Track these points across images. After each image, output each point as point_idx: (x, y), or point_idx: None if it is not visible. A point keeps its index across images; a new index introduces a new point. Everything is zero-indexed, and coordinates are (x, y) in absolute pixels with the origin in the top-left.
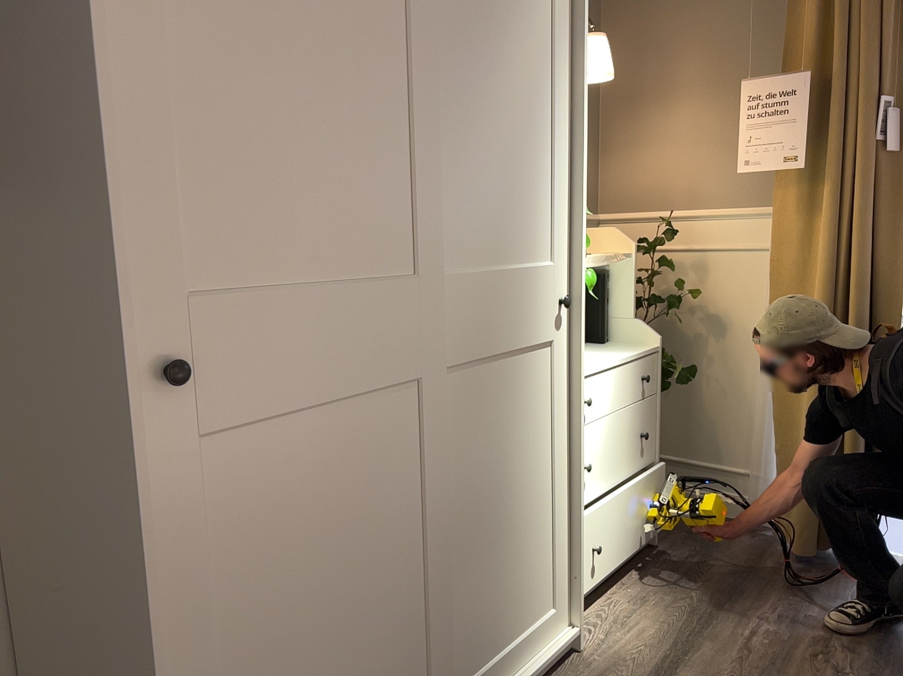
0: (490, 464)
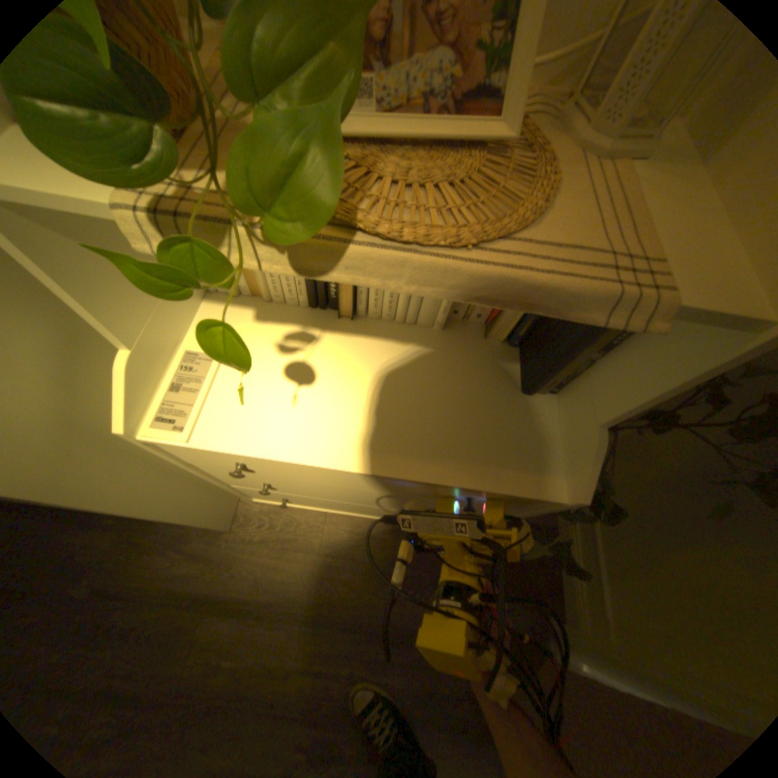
0: None
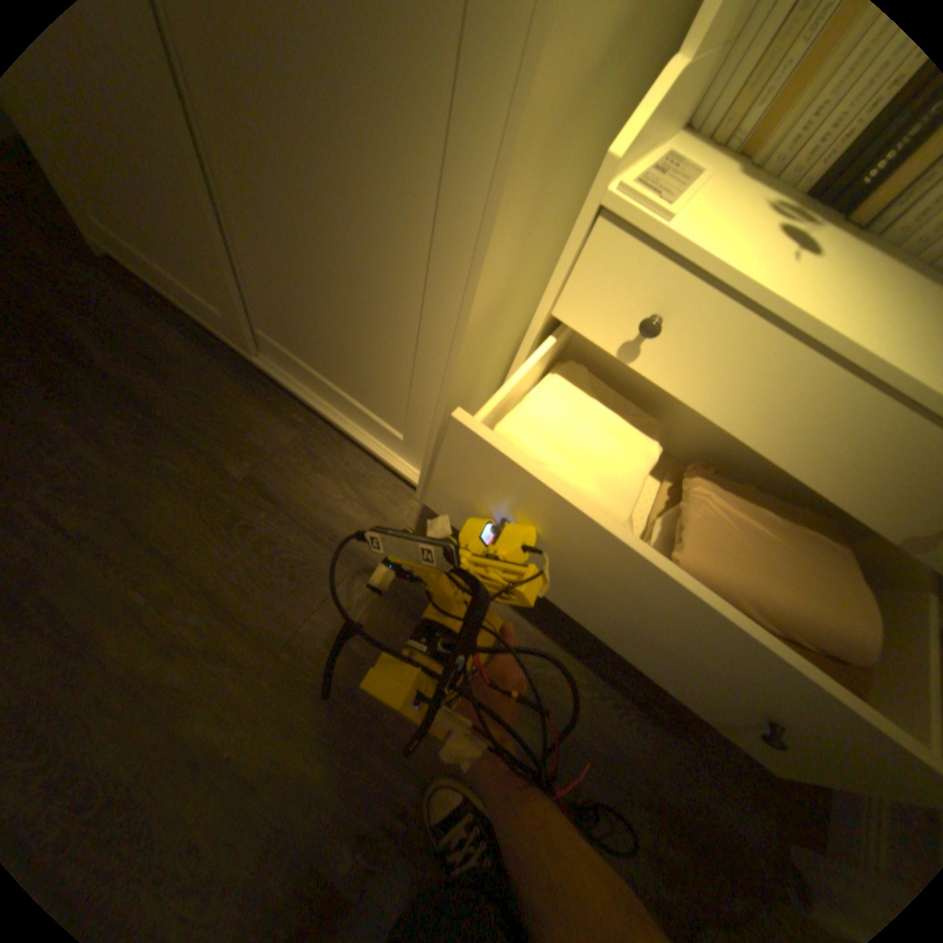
0: (276, 128)
